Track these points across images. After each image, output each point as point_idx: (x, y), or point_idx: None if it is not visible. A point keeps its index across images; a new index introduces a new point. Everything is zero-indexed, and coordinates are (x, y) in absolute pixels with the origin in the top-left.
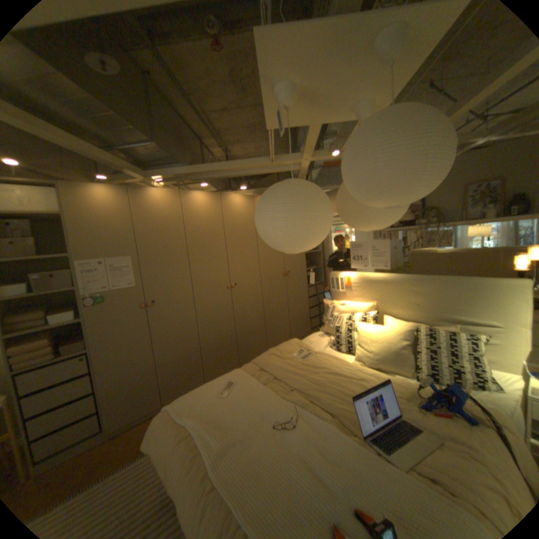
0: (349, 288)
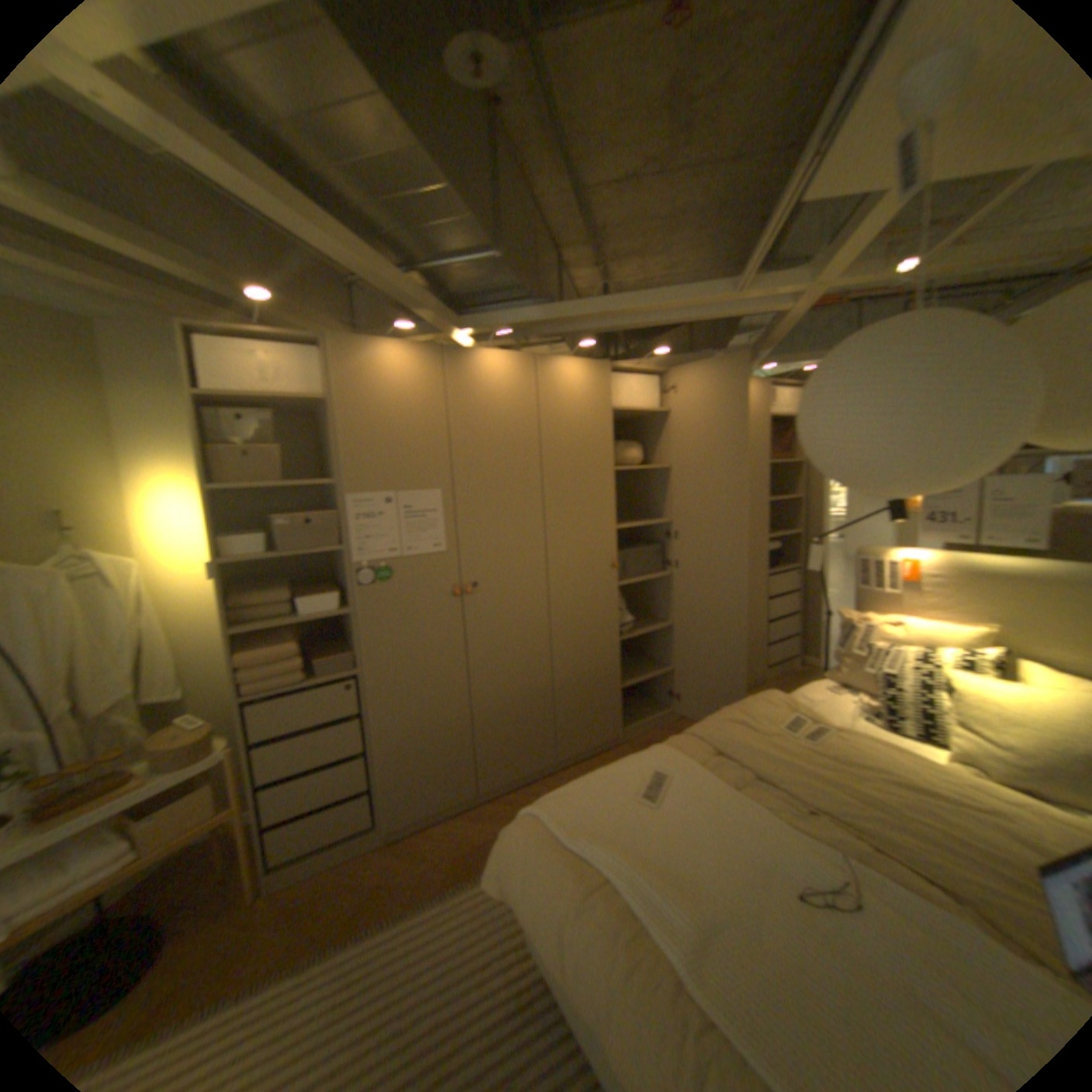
0: (915, 587)
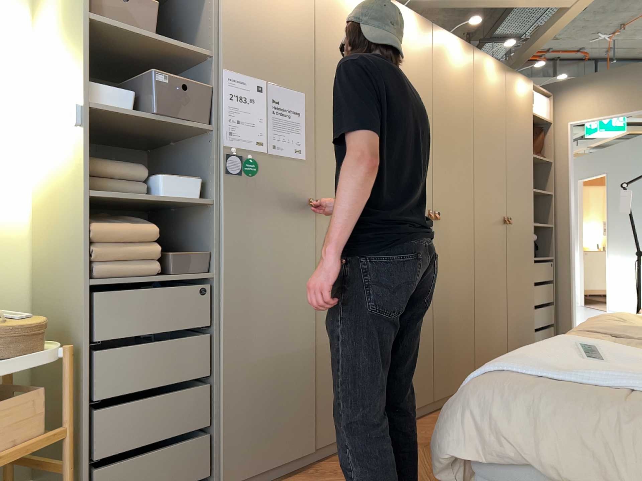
0: None
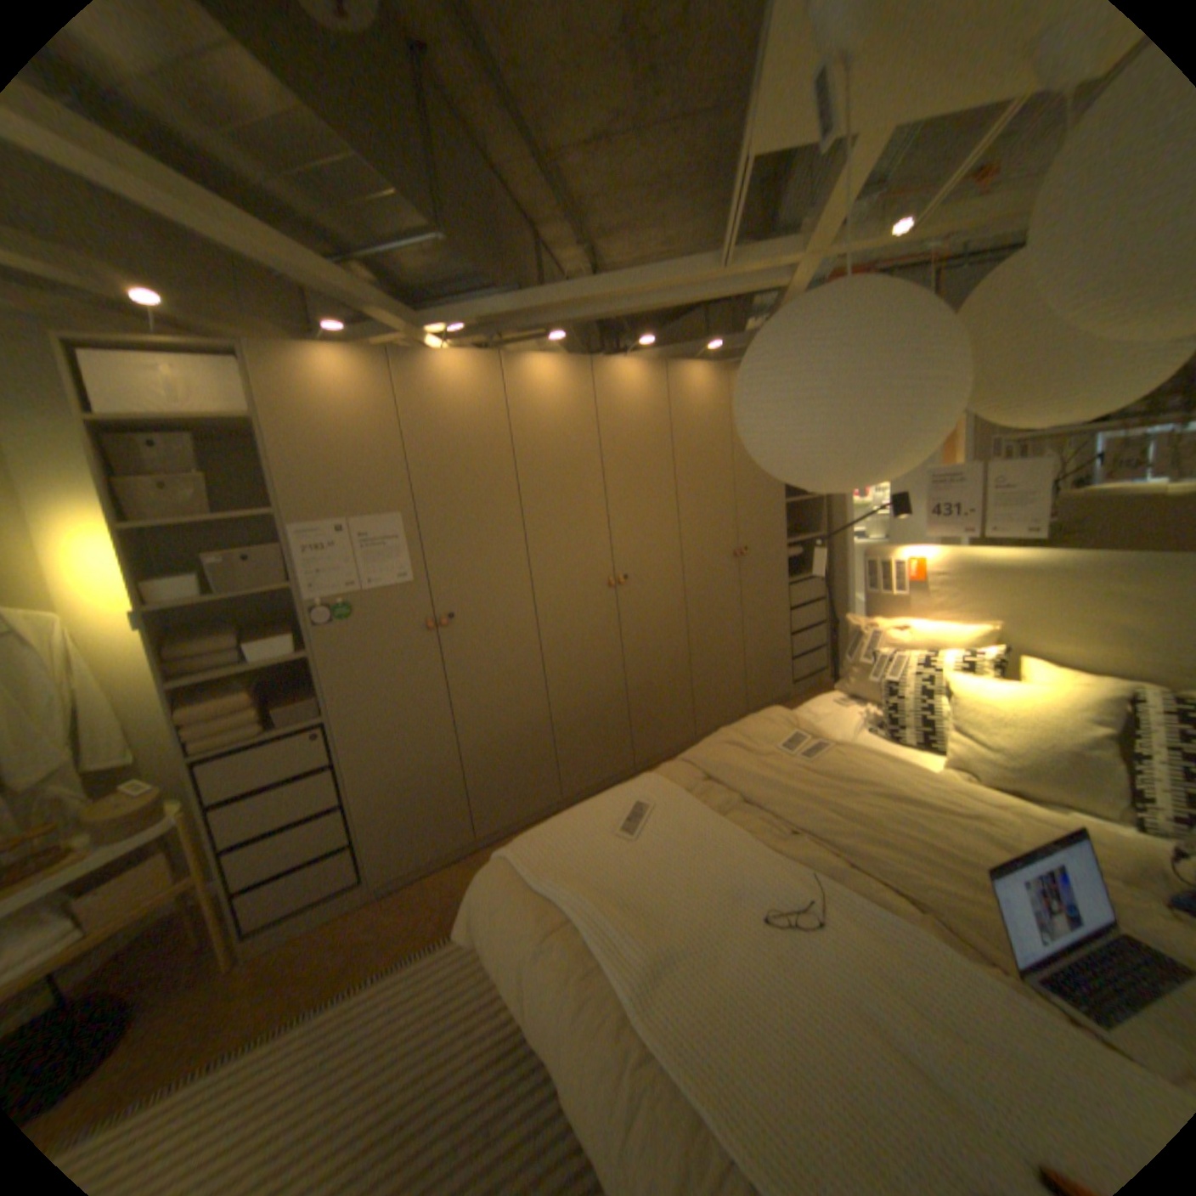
0: (920, 588)
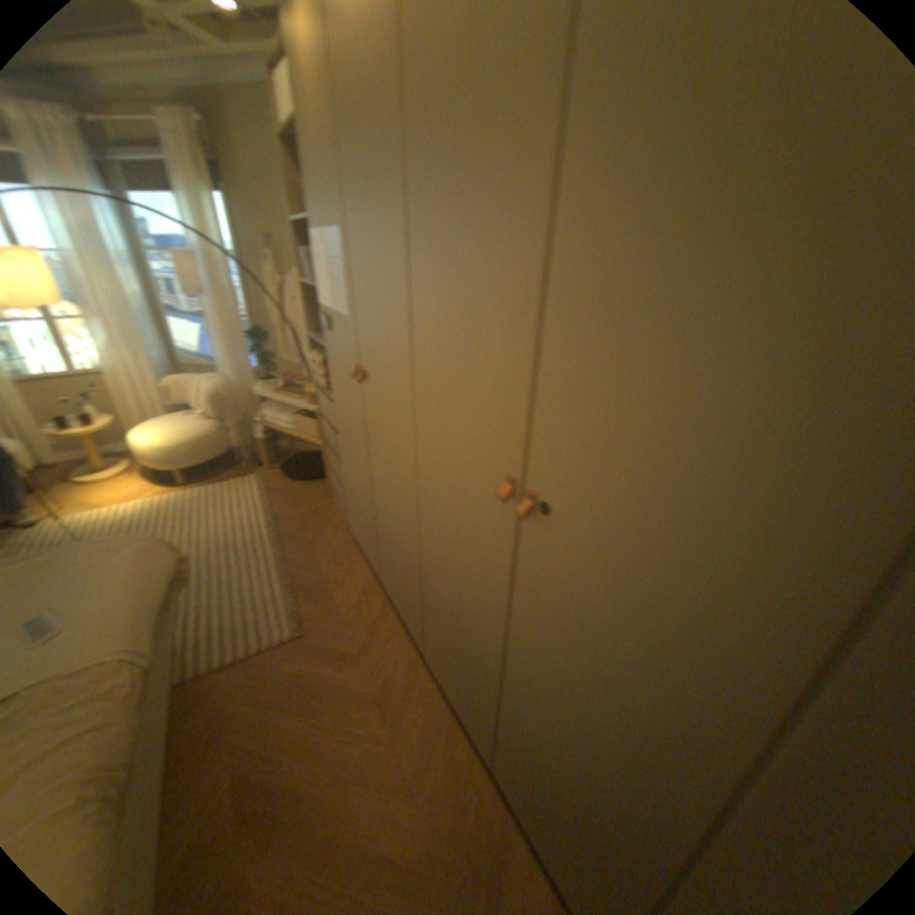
0: None
